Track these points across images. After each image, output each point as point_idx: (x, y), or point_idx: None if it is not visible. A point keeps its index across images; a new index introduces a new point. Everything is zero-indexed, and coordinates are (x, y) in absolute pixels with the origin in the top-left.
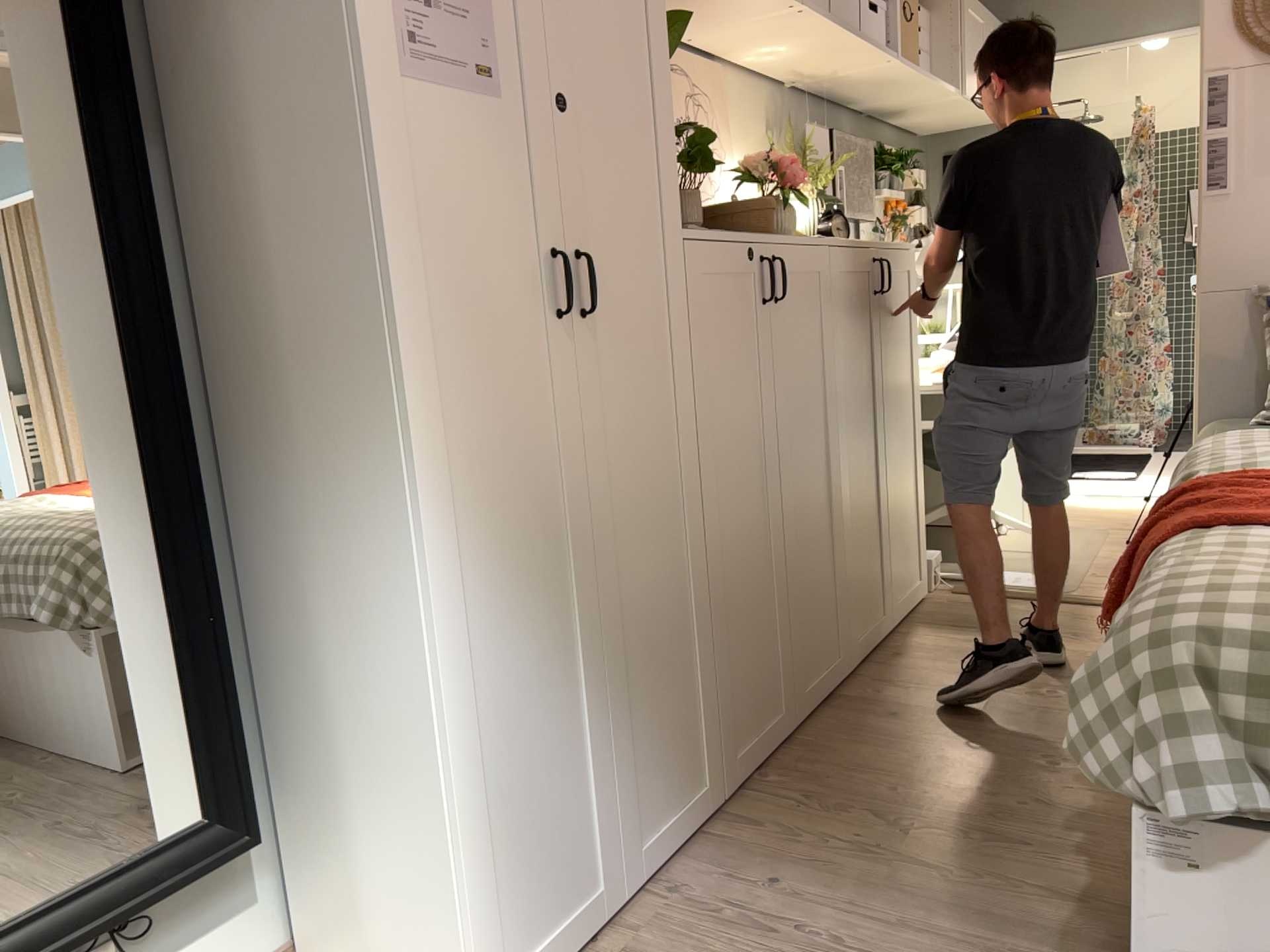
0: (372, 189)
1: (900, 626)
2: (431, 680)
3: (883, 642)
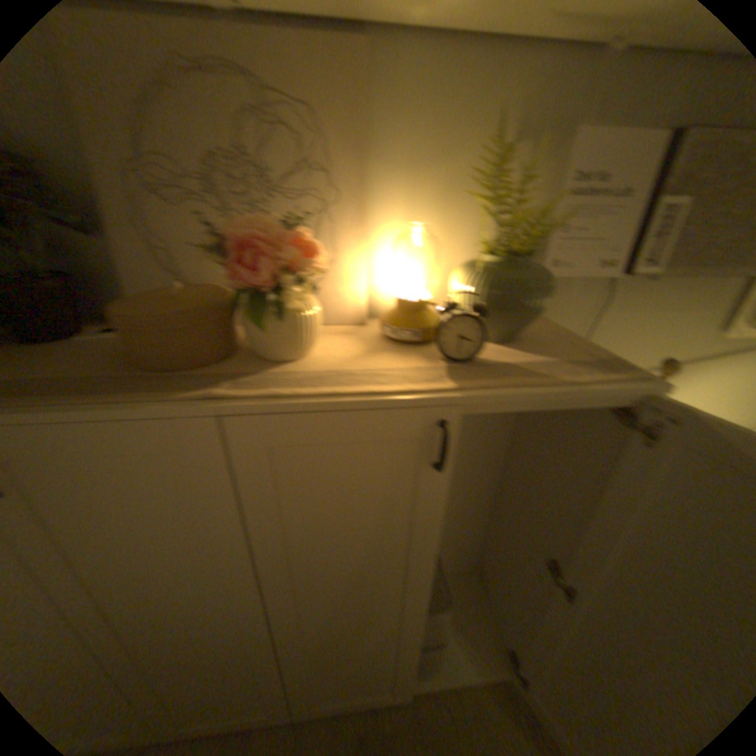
0: None
1: (427, 700)
2: None
3: (385, 704)
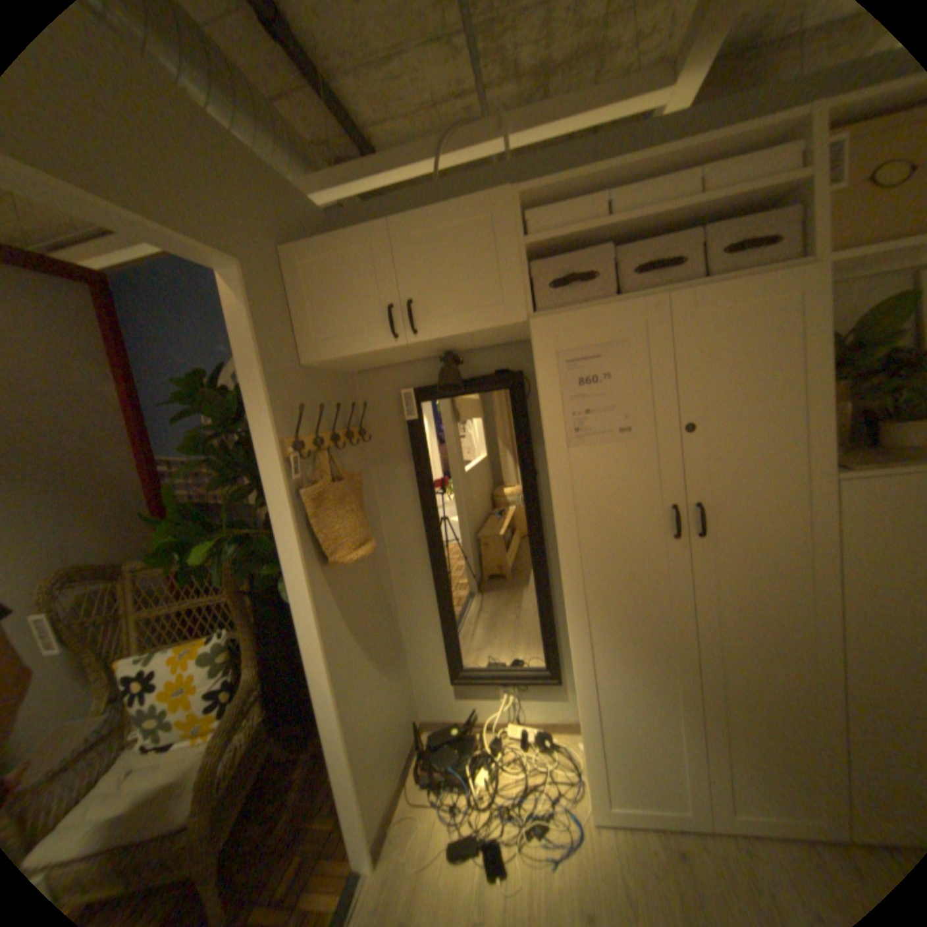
0: (553, 498)
1: None
2: (576, 680)
3: None
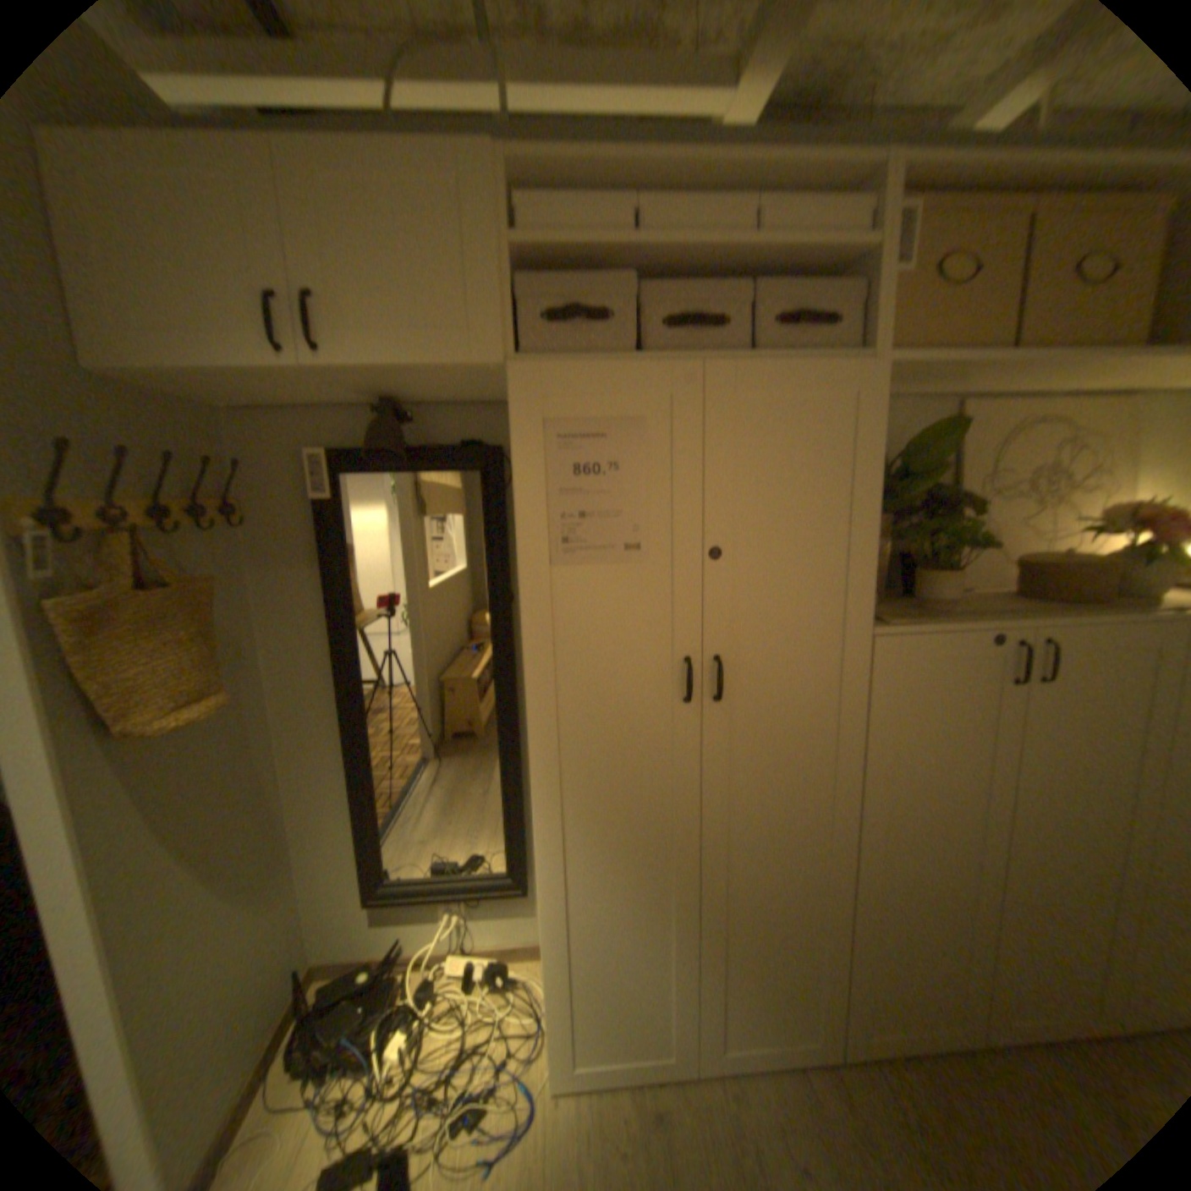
0: (525, 637)
1: None
2: (540, 899)
3: None
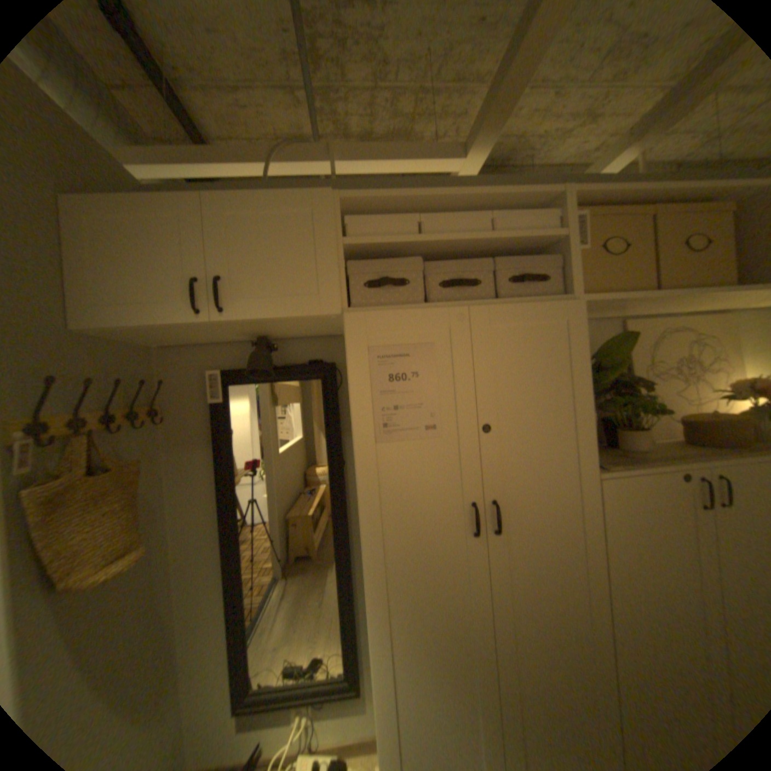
0: (359, 495)
1: None
2: (375, 707)
3: None
